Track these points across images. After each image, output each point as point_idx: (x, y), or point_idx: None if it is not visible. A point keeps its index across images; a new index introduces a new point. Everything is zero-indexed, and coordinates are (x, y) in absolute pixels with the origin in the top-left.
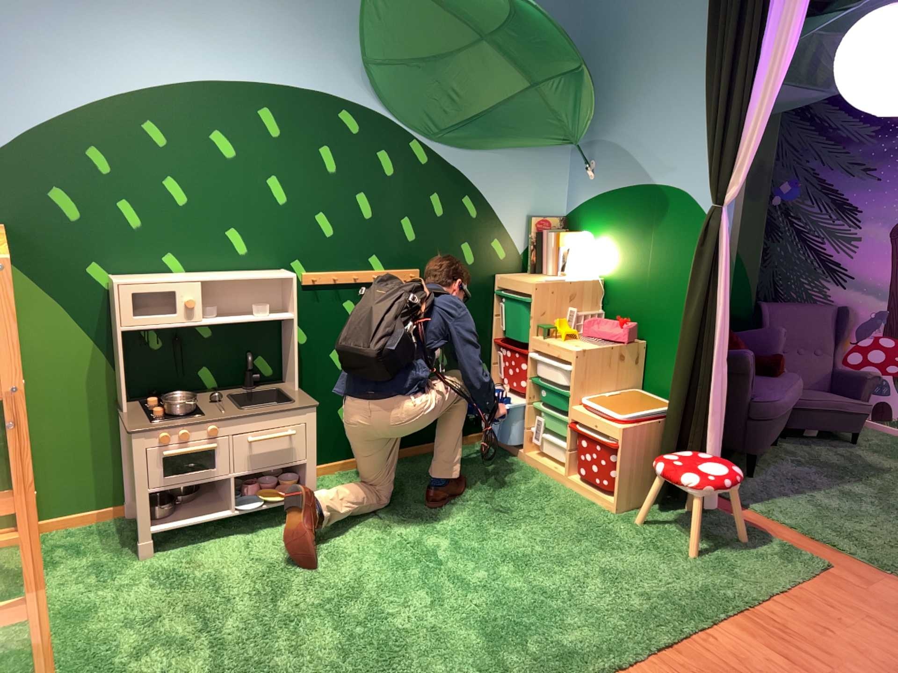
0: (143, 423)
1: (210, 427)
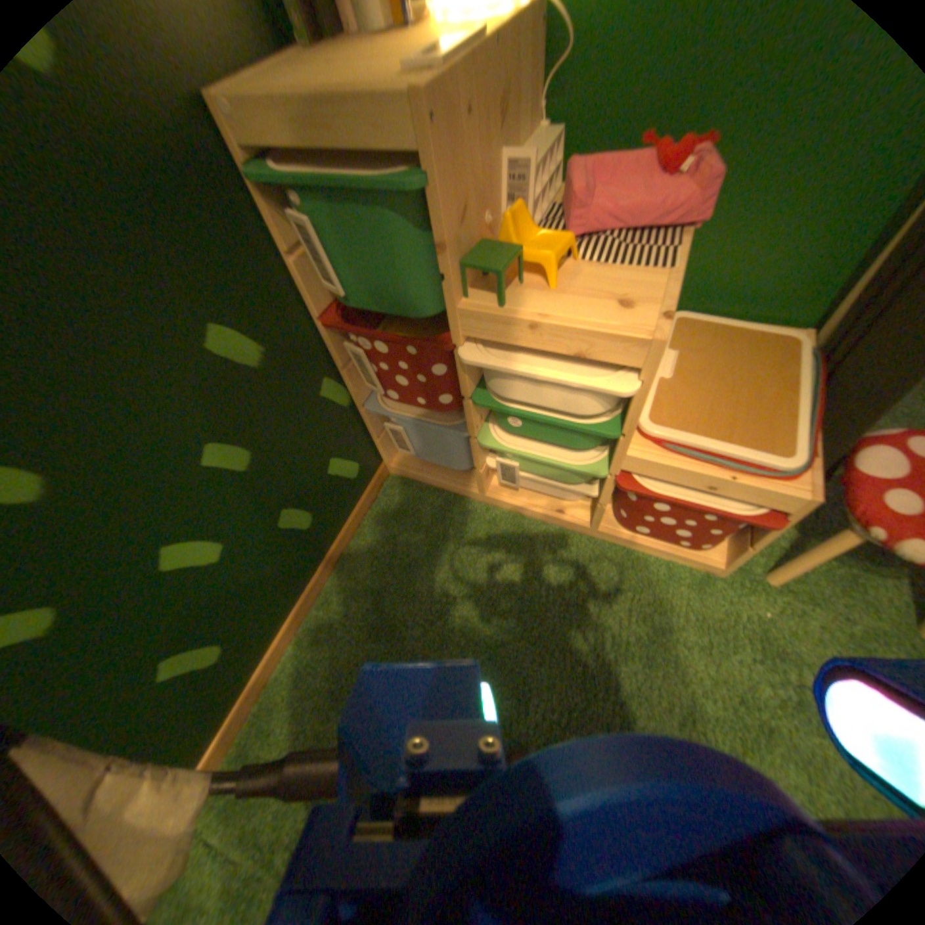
0: None
1: None
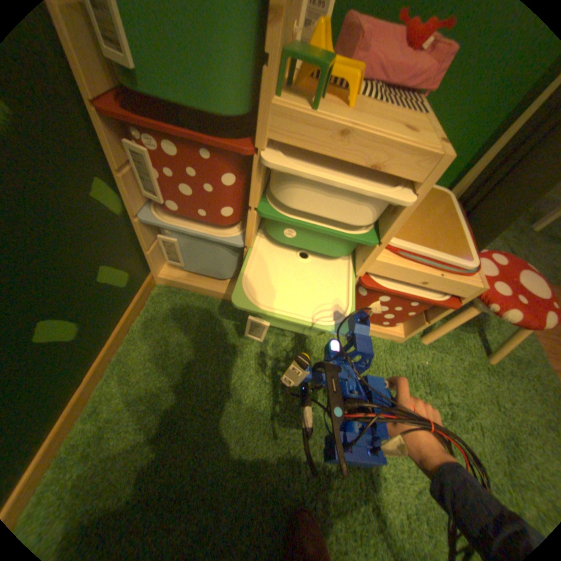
0: None
1: None
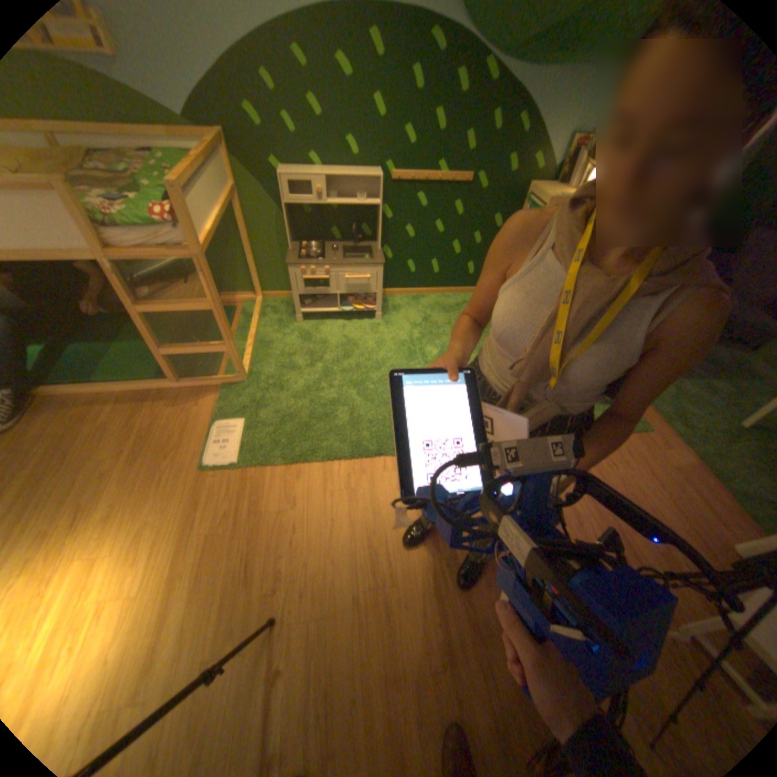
0: (290, 260)
1: (322, 268)
